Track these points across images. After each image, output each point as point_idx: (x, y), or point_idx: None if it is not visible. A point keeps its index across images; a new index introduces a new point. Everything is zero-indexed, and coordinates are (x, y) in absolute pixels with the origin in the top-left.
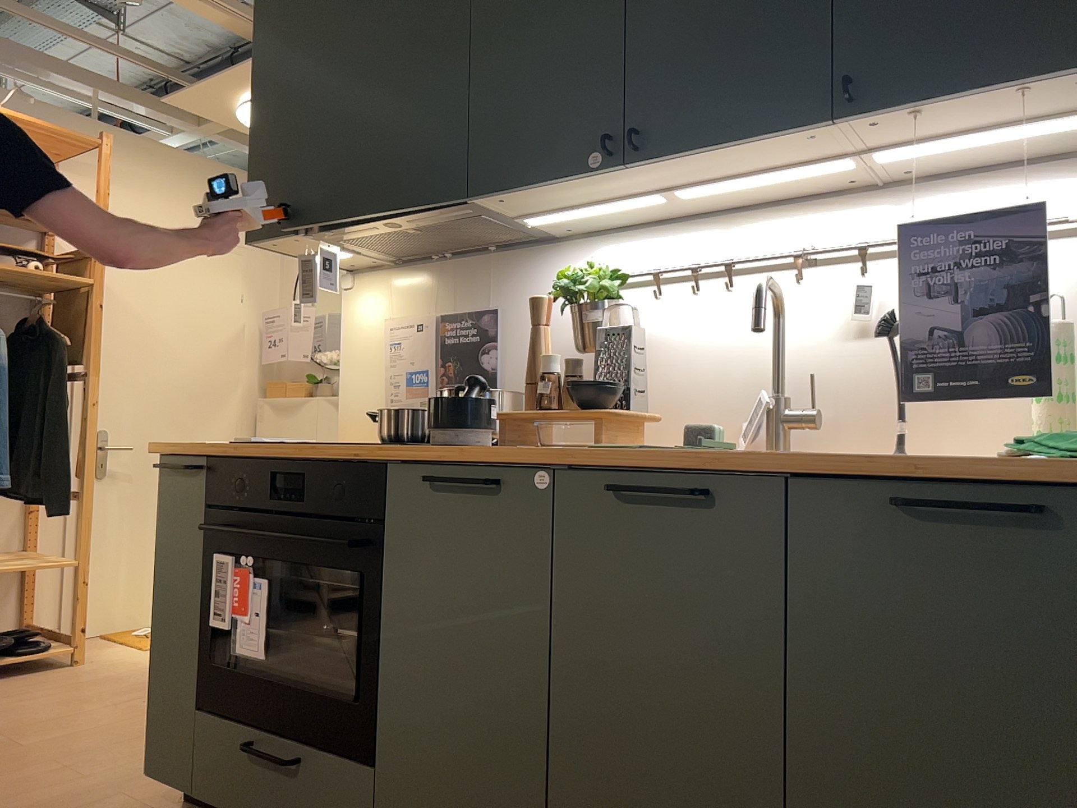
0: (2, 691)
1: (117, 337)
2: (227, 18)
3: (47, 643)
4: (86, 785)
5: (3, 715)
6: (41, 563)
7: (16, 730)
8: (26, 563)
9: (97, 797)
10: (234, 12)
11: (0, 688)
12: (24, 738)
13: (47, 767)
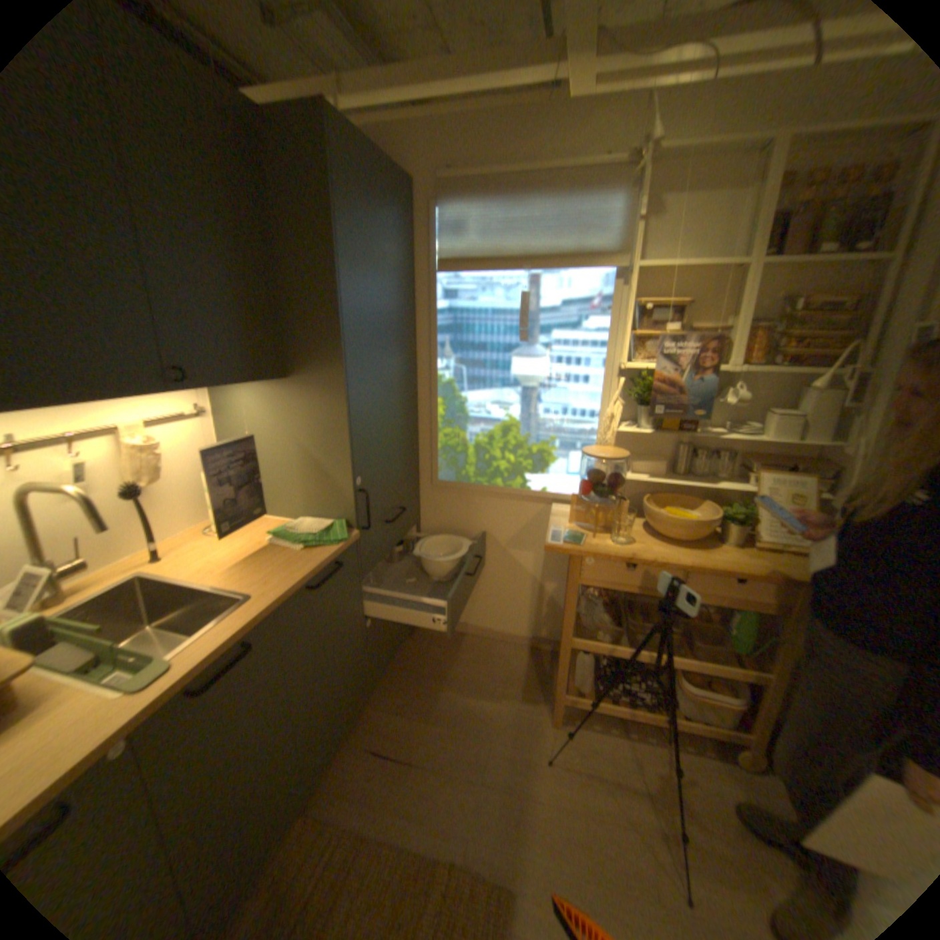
0: None
1: None
2: None
3: None
4: None
5: None
6: None
7: None
8: None
9: None
10: None
11: None
12: None
13: None
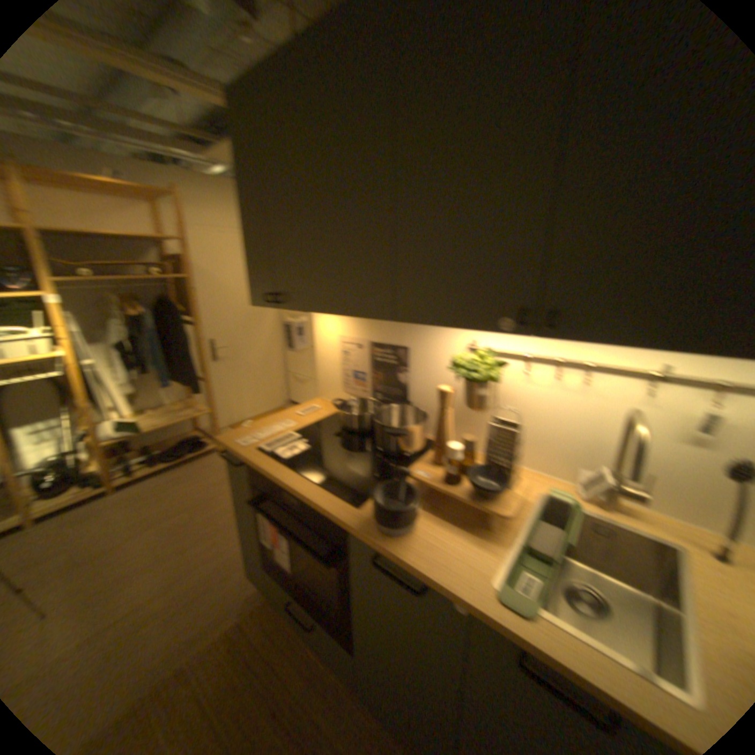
0: (187, 475)
1: (204, 292)
2: (216, 98)
3: (204, 442)
4: (222, 560)
5: (187, 495)
6: (191, 414)
7: (193, 509)
8: (185, 416)
9: (227, 571)
10: (219, 92)
11: (186, 472)
12: (195, 517)
13: (205, 543)
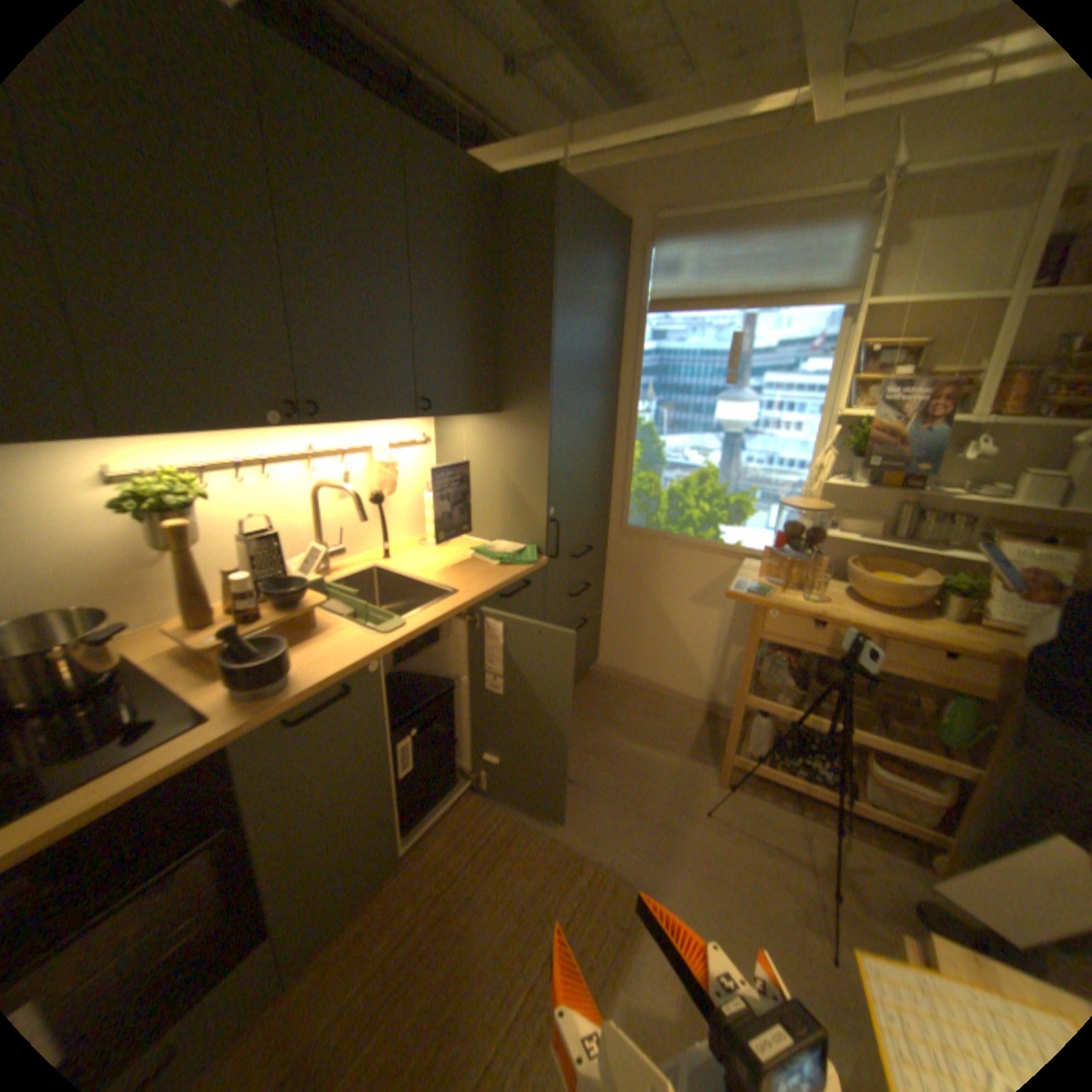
0: None
1: None
2: None
3: None
4: None
5: None
6: None
7: None
8: None
9: None
10: None
11: None
12: None
13: None
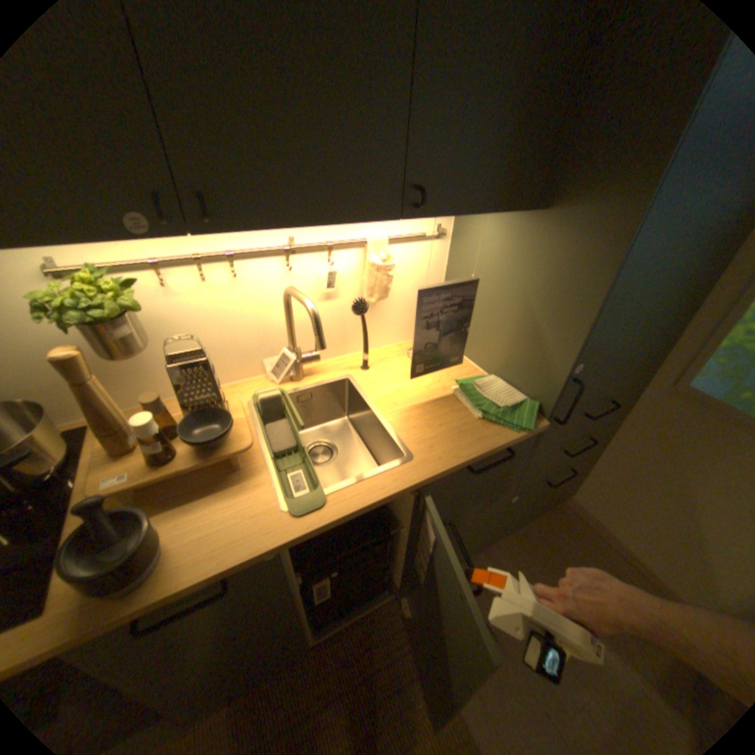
0: None
1: None
2: None
3: None
4: None
5: None
6: None
7: None
8: None
9: None
10: None
11: None
12: None
13: None
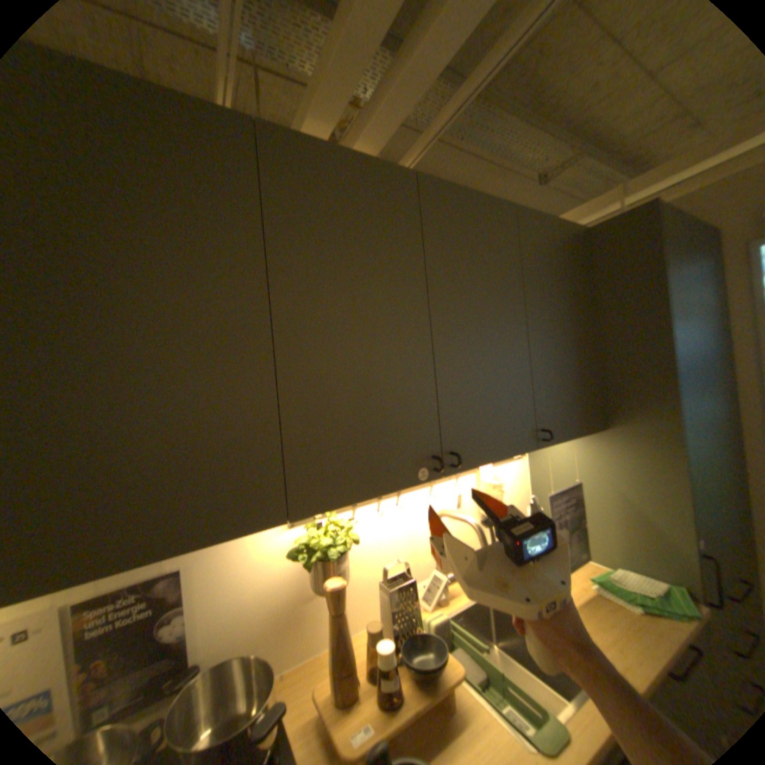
0: None
1: None
2: None
3: None
4: None
5: None
6: None
7: None
8: None
9: None
10: None
11: None
12: None
13: None
